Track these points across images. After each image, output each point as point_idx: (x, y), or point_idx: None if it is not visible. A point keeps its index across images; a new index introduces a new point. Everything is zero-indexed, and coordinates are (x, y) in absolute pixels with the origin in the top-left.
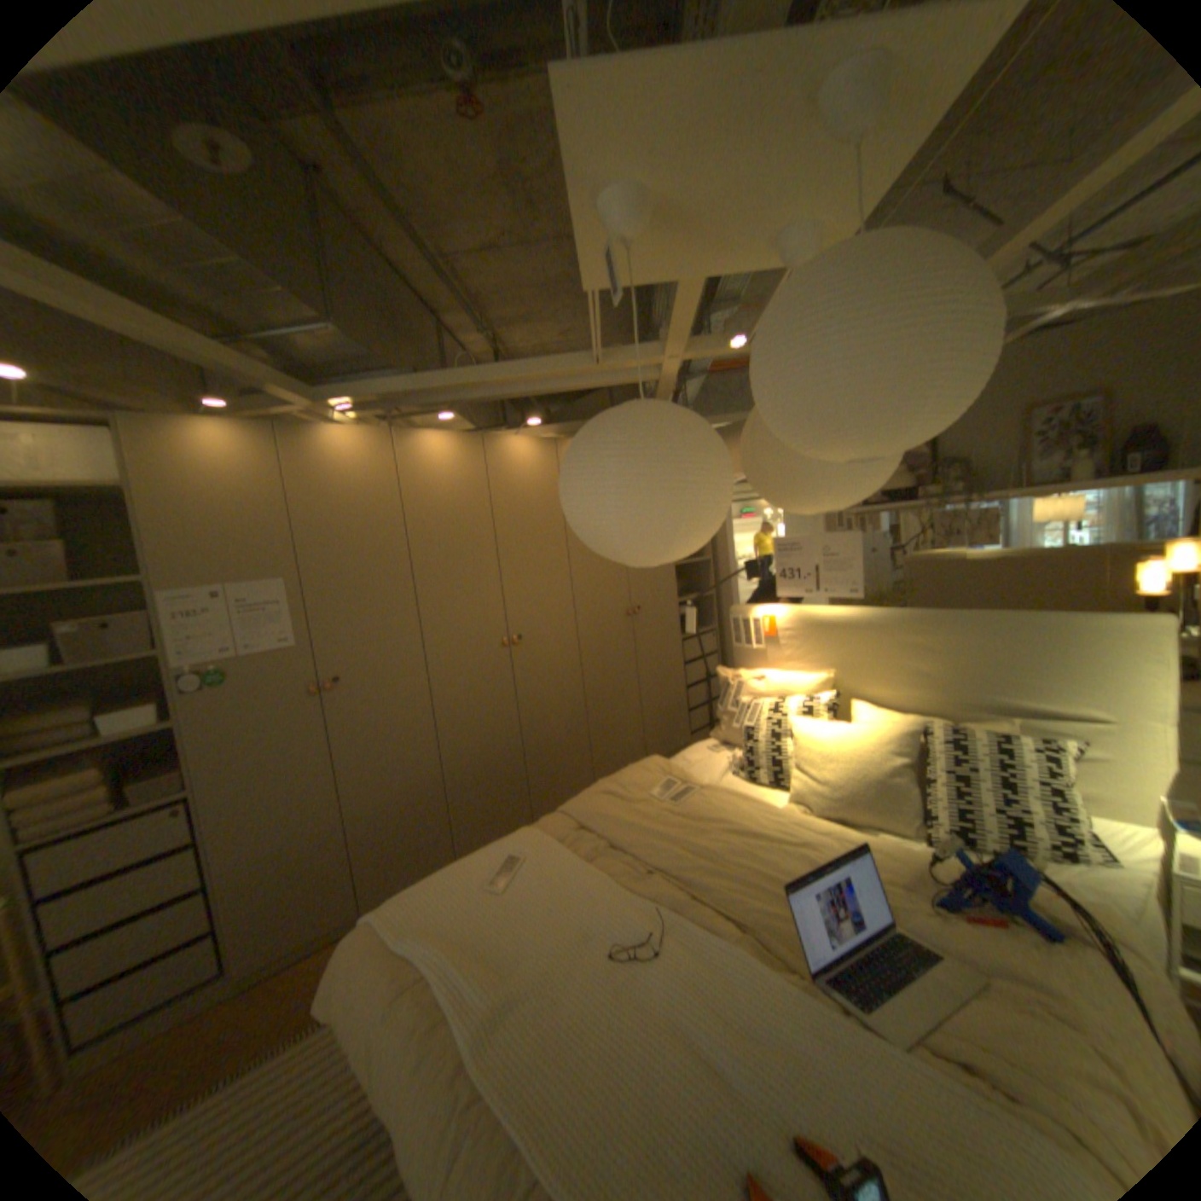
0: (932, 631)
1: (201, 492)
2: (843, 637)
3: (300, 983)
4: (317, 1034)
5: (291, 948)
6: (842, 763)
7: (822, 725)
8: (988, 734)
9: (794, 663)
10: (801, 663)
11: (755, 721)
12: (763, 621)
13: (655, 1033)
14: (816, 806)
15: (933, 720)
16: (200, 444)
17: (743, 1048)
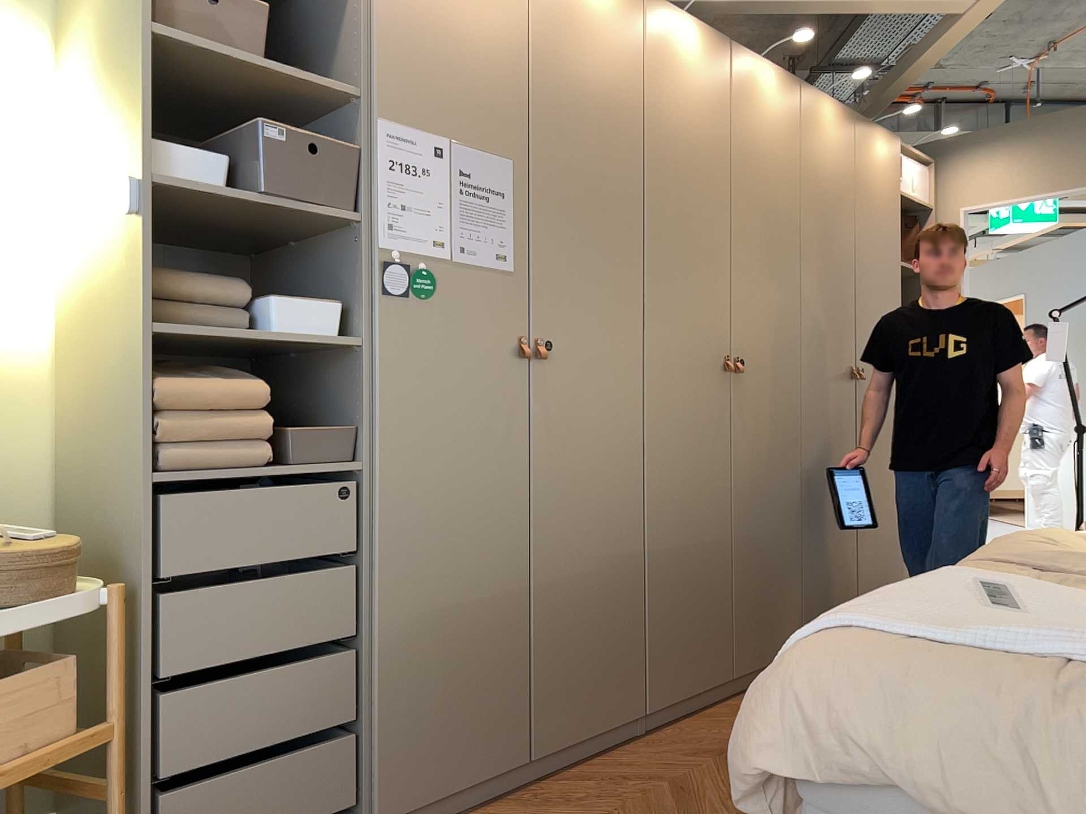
0: None
1: None
2: None
3: None
4: None
5: (439, 791)
6: None
7: None
8: None
9: None
10: None
11: None
12: None
13: None
14: None
15: None
16: None
17: None
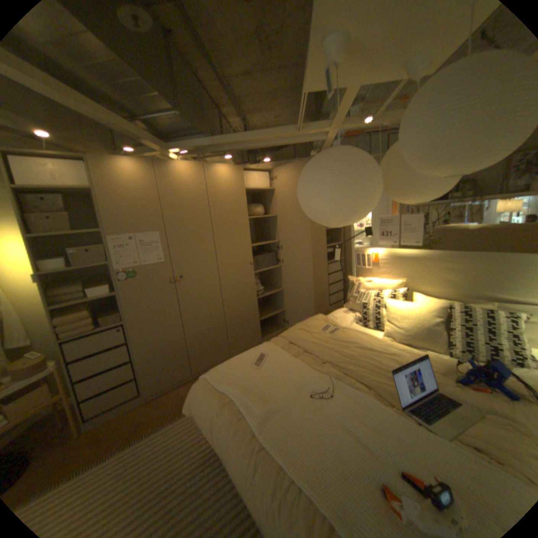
0: (457, 261)
1: (123, 191)
2: (411, 263)
3: (170, 400)
4: (180, 420)
5: (165, 387)
6: (411, 319)
7: (400, 303)
8: (482, 309)
9: (385, 275)
10: (389, 275)
11: (367, 300)
12: (371, 255)
13: (335, 428)
14: (397, 338)
15: (453, 302)
16: (122, 169)
17: (375, 435)
